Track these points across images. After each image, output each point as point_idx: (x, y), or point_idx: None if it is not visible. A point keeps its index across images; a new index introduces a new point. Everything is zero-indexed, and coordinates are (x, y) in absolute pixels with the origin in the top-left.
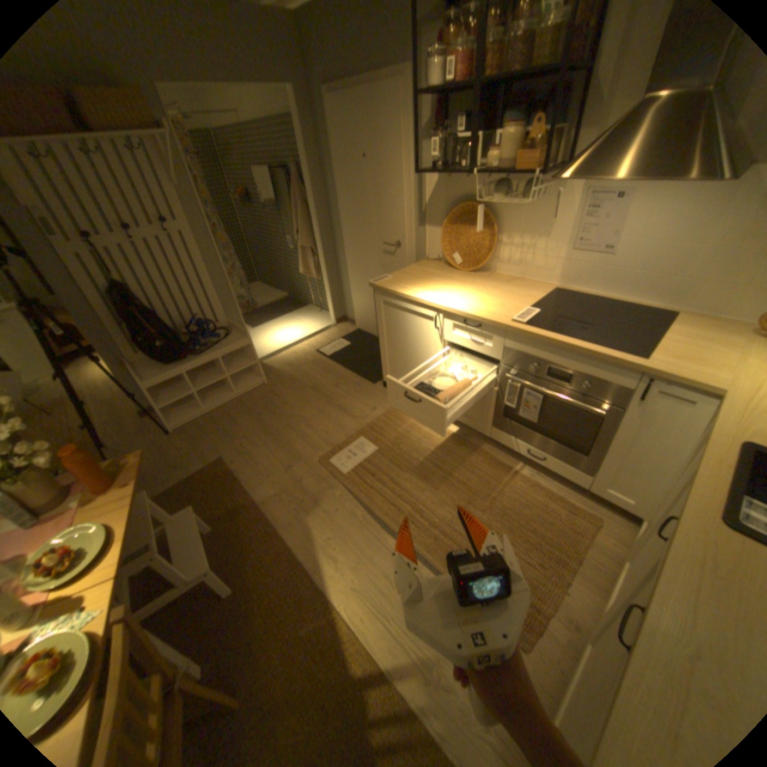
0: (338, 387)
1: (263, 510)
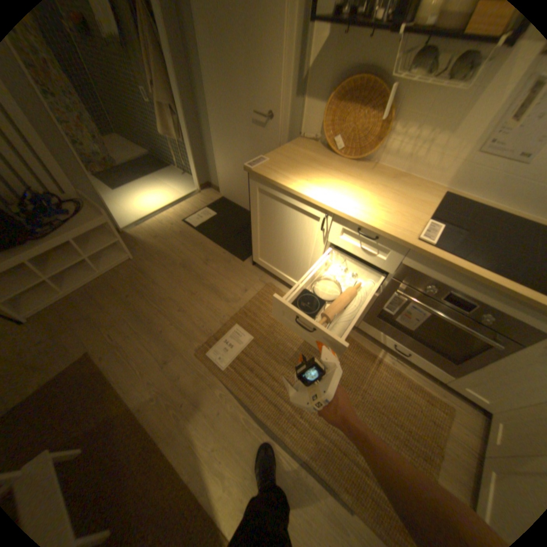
0: (208, 265)
1: (140, 419)
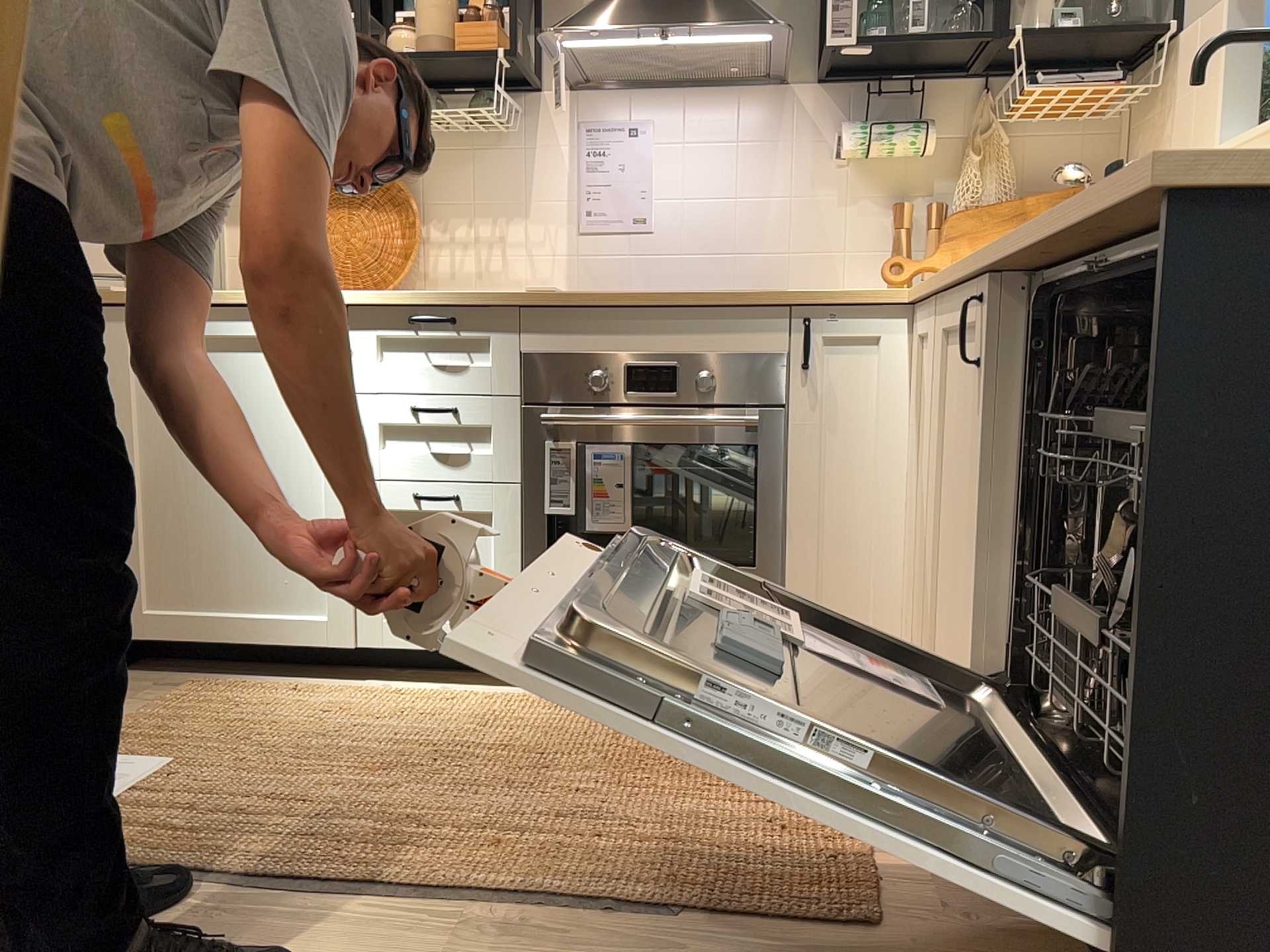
0: None
1: None
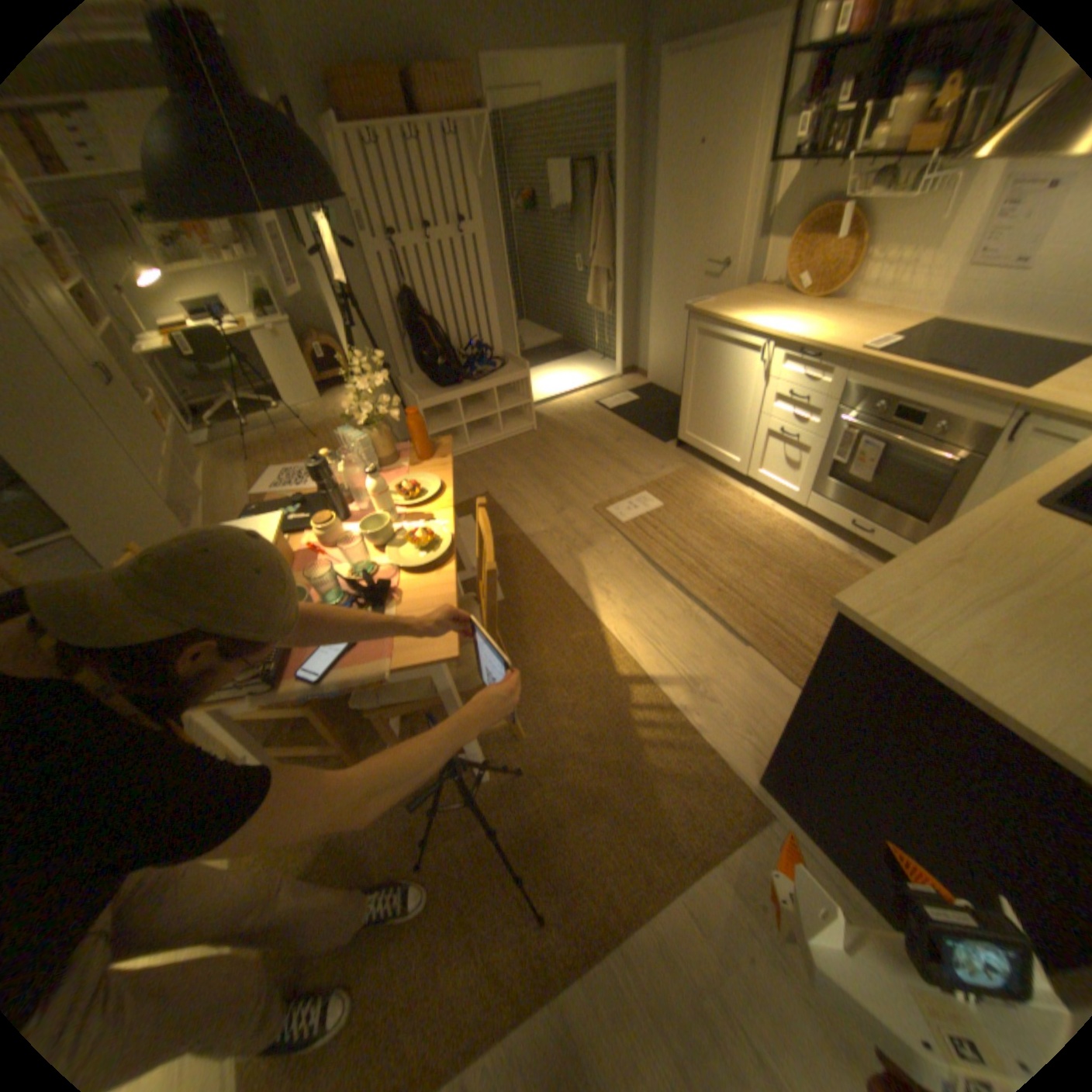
0: (619, 443)
1: (533, 542)
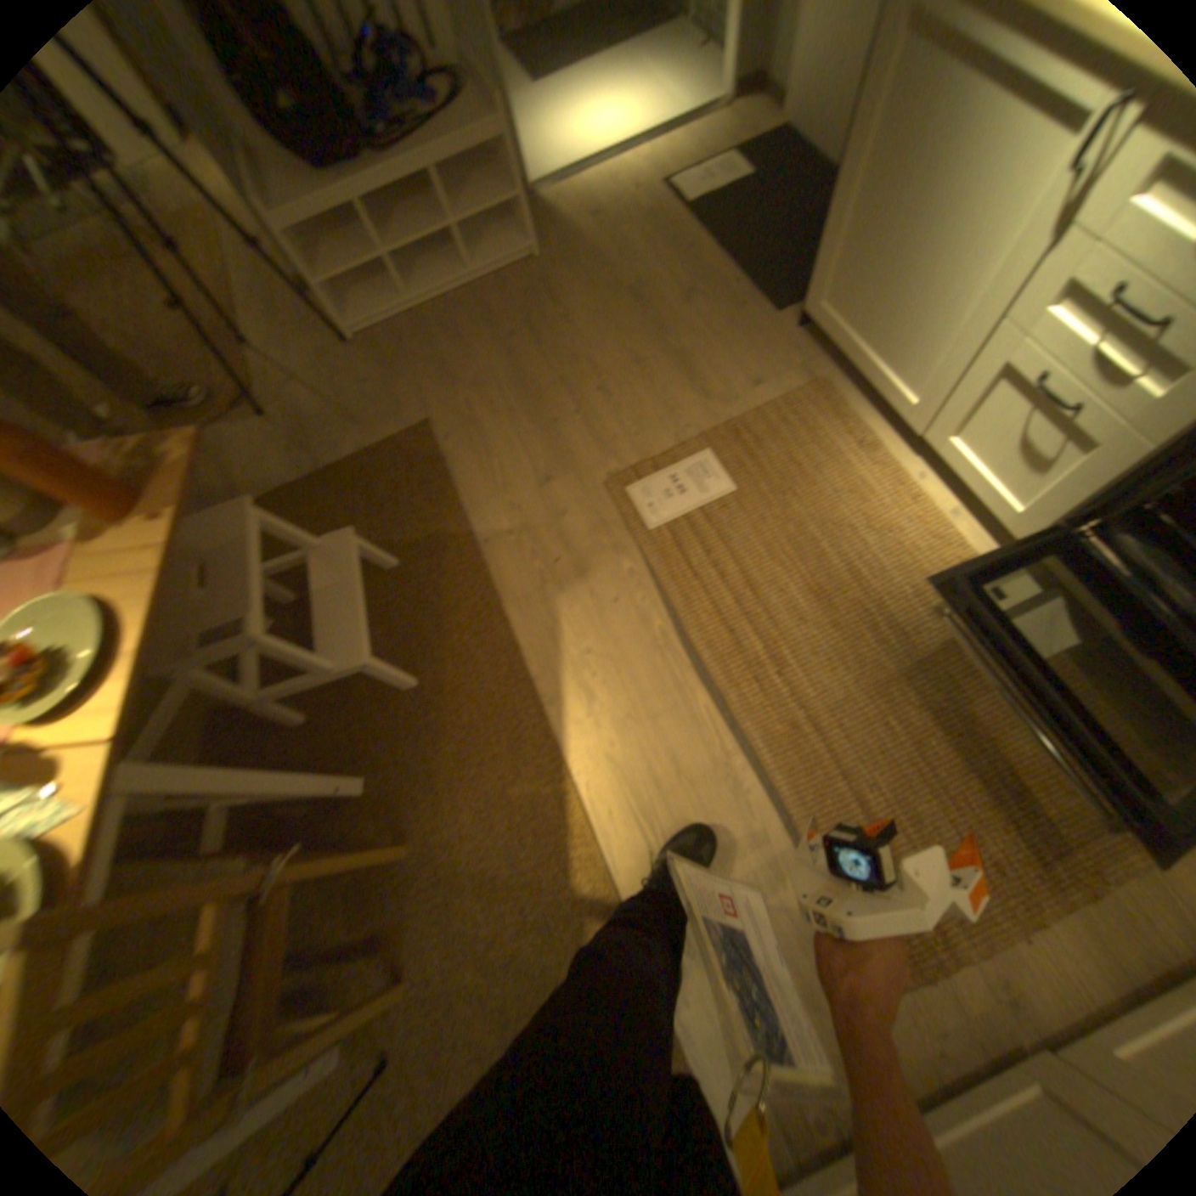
0: (689, 304)
1: (485, 556)
